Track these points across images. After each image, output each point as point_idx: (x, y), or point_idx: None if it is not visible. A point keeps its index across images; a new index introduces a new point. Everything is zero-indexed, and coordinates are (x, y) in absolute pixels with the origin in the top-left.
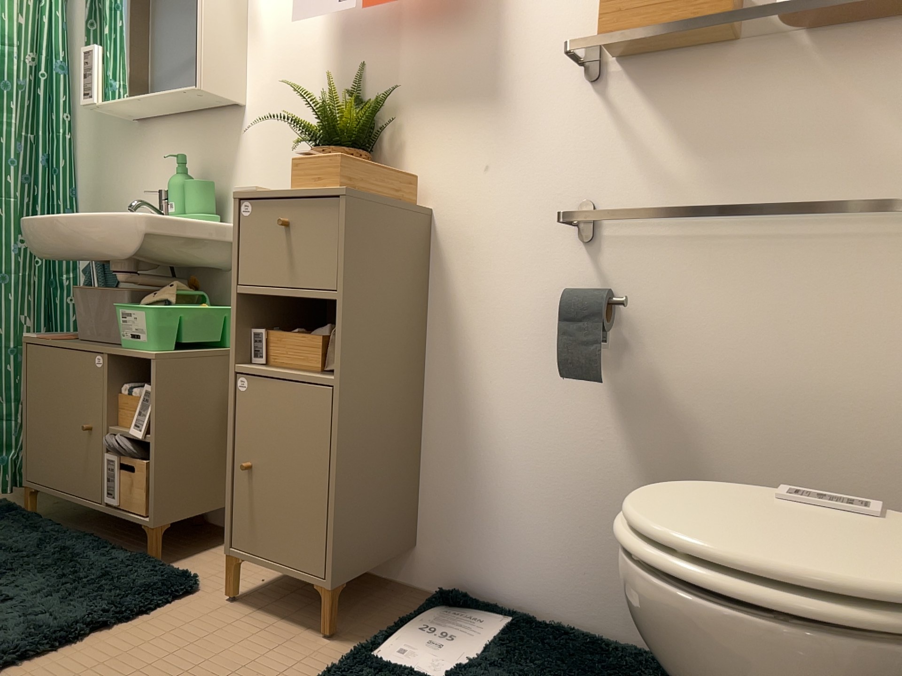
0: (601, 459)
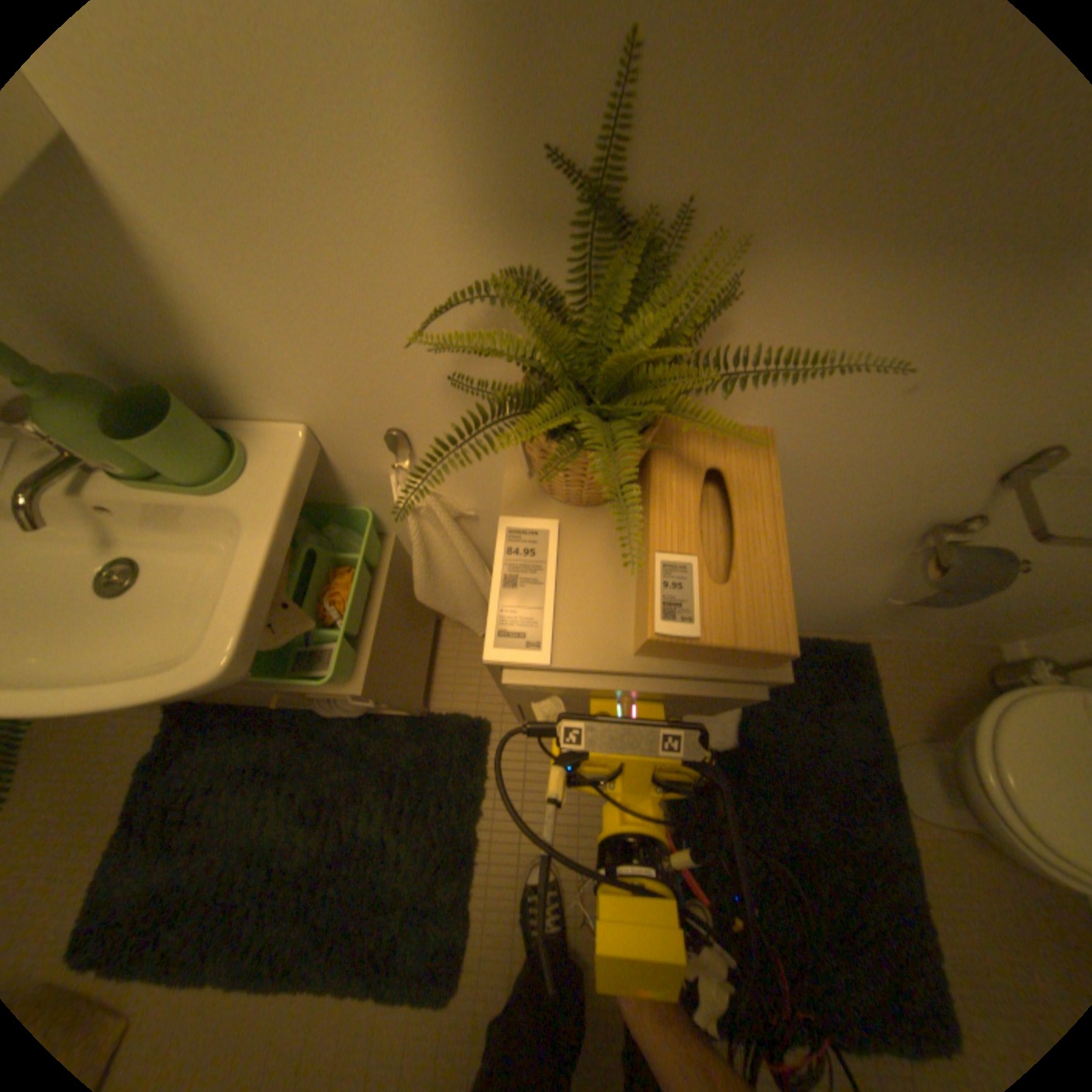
0: (857, 591)
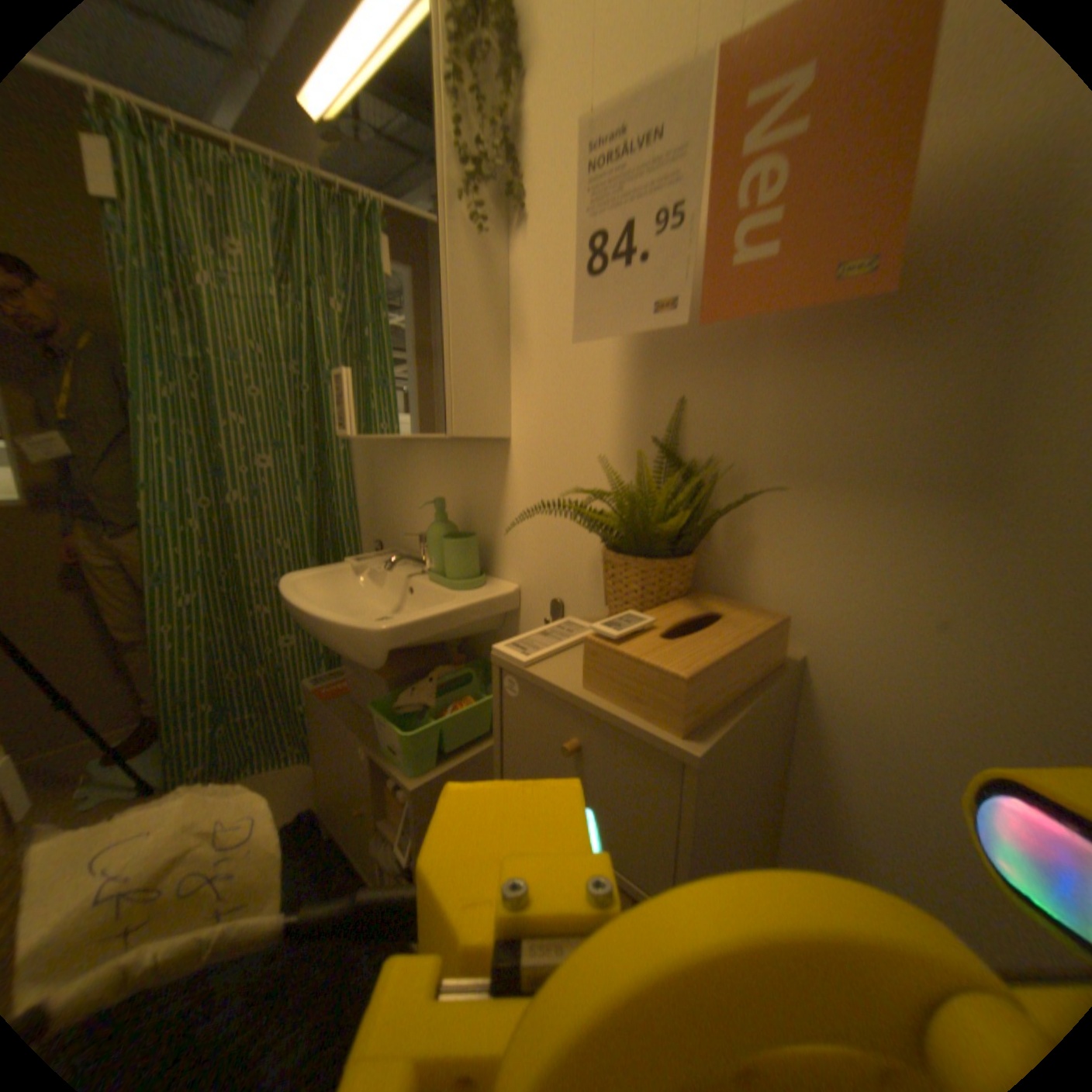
0: None
